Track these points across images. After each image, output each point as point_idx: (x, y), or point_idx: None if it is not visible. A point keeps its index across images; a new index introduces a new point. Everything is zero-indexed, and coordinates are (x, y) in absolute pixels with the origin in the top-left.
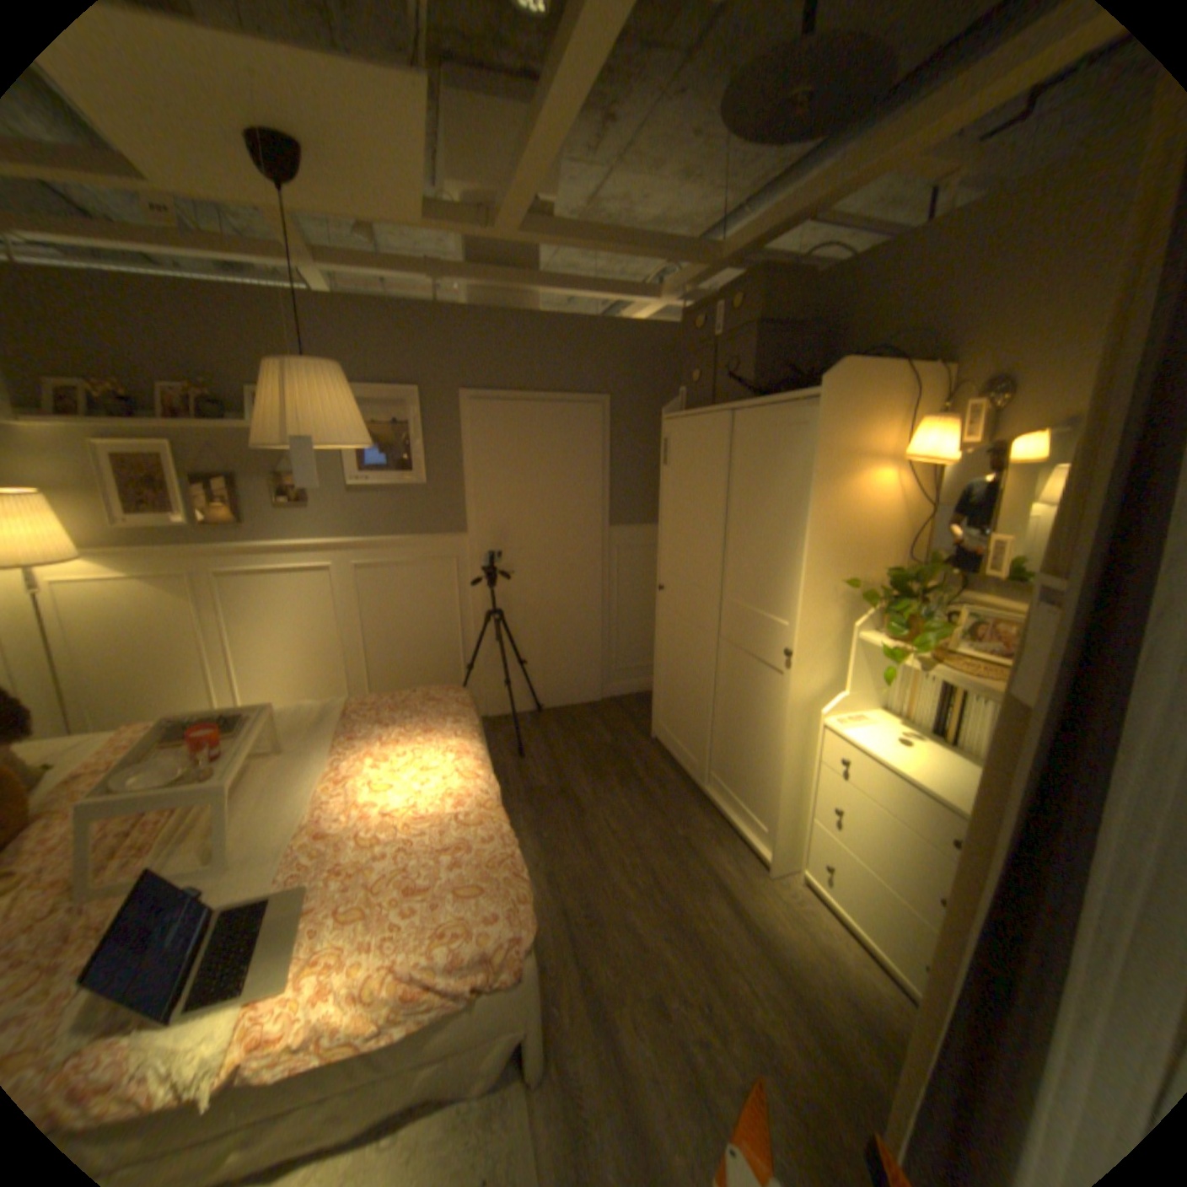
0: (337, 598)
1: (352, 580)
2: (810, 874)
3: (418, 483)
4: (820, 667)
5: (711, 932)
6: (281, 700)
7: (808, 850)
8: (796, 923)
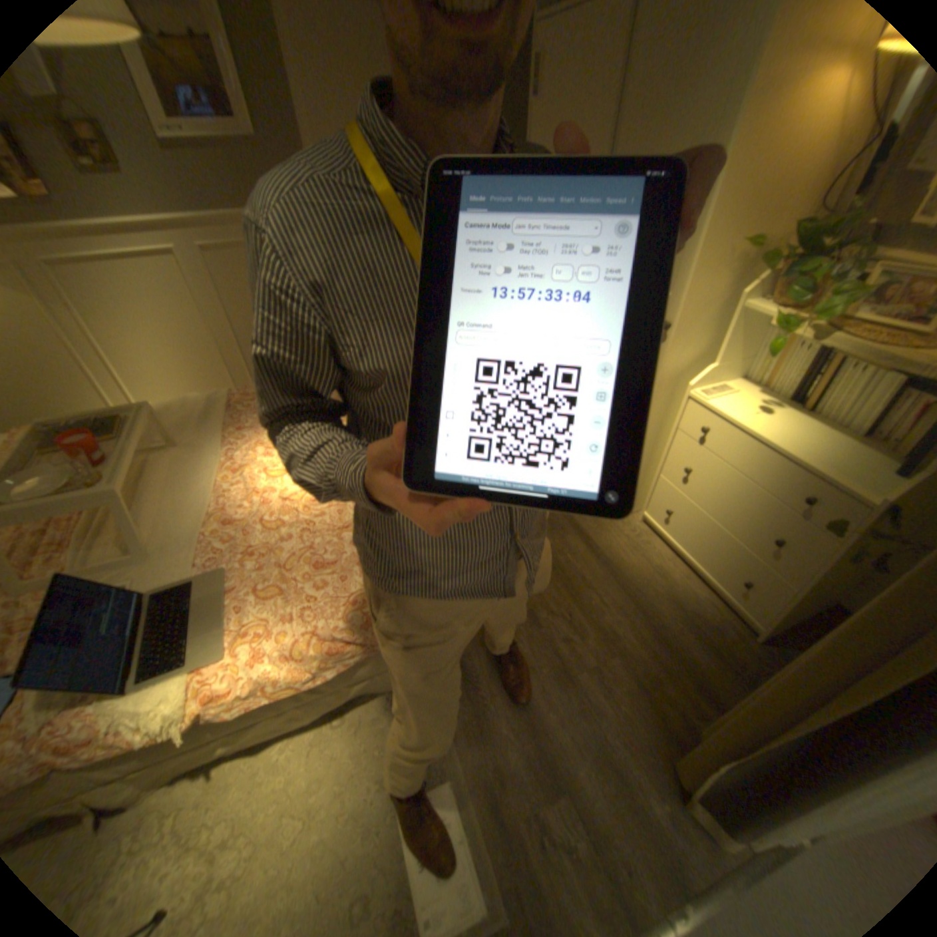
0: (191, 287)
1: (200, 266)
2: (645, 512)
3: (243, 136)
4: (693, 340)
5: (568, 561)
6: (170, 394)
7: (649, 497)
8: (634, 550)
